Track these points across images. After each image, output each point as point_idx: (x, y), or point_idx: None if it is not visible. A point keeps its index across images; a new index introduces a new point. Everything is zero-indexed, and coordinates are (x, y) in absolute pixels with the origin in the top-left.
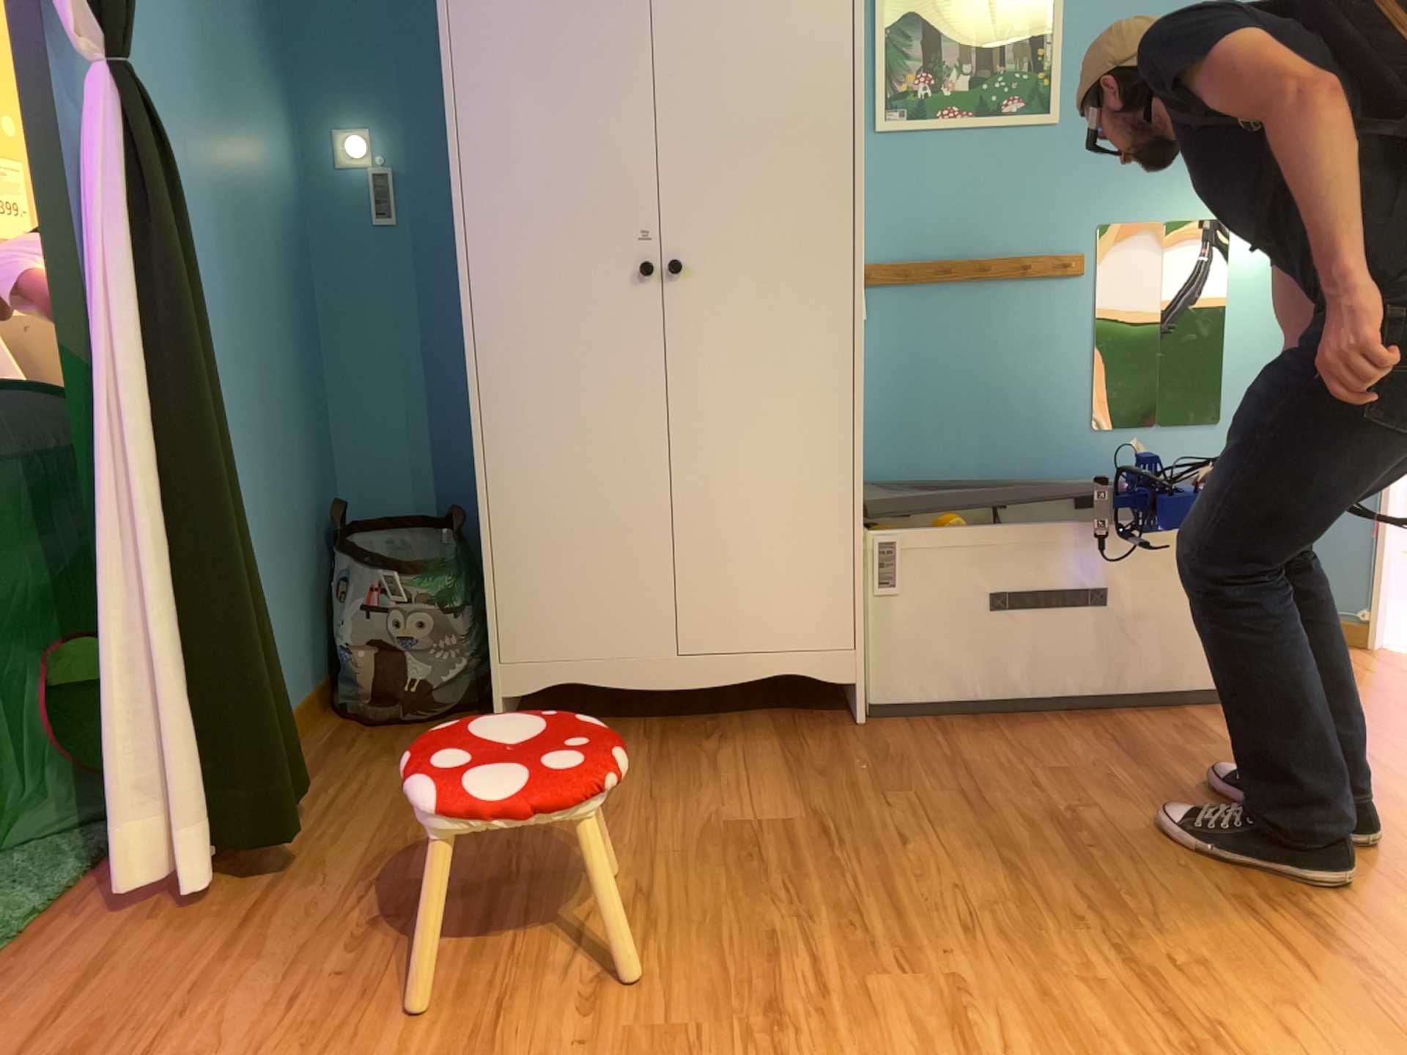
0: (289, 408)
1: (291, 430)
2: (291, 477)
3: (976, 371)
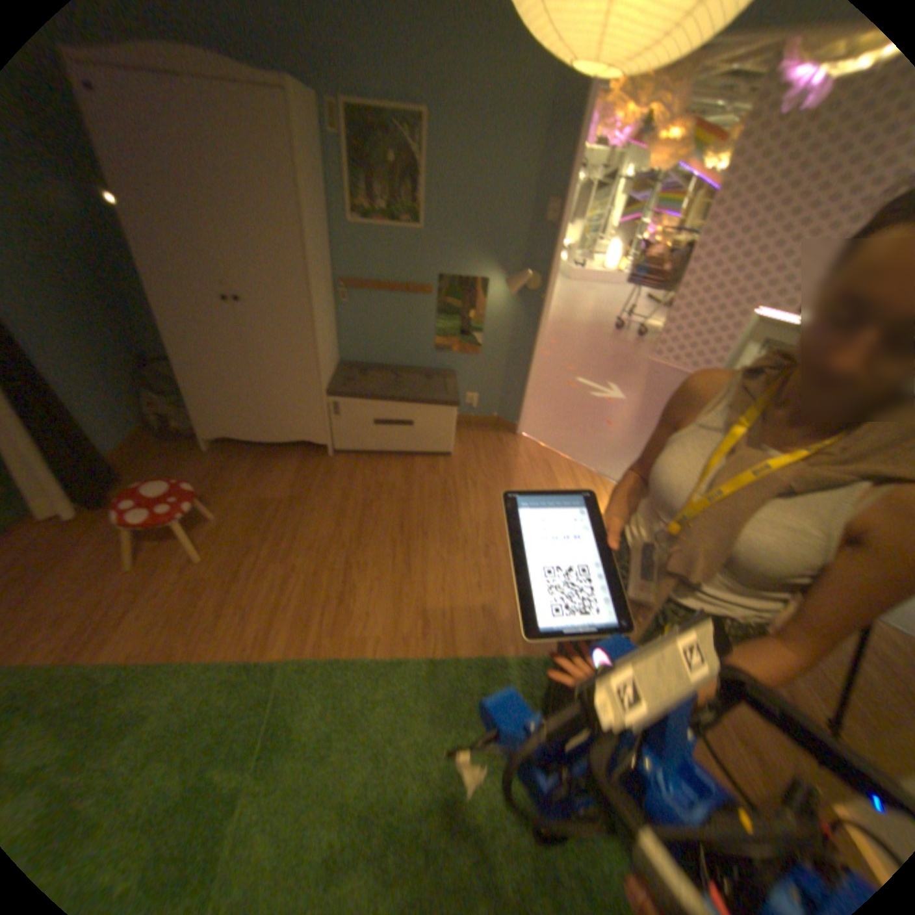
0: (97, 321)
1: (101, 330)
2: (104, 349)
3: (390, 325)
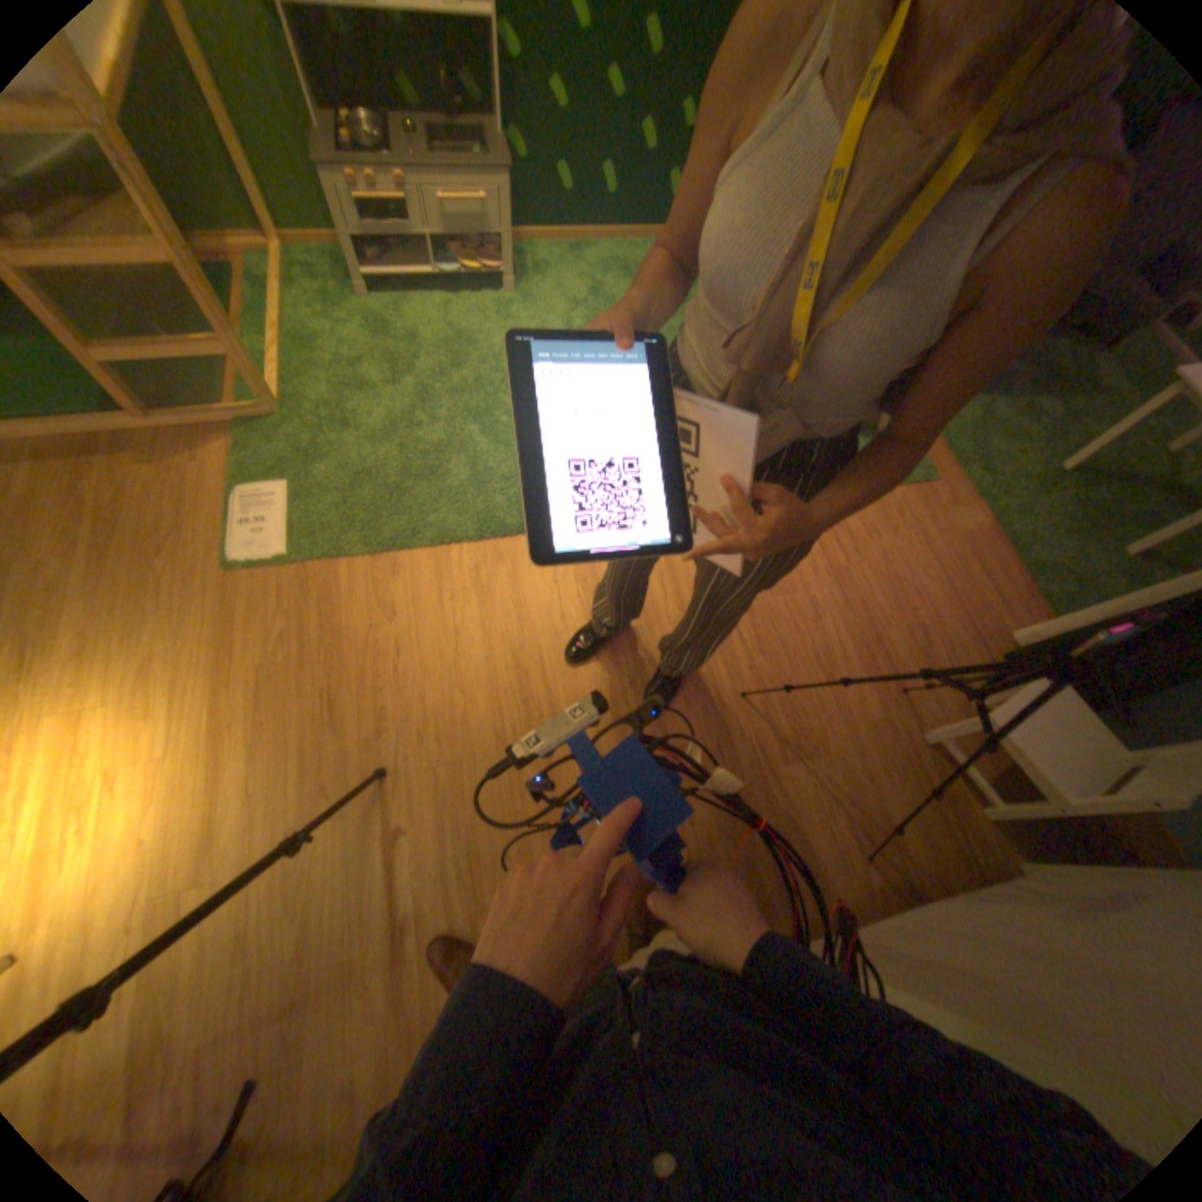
0: None
1: None
2: None
3: None
